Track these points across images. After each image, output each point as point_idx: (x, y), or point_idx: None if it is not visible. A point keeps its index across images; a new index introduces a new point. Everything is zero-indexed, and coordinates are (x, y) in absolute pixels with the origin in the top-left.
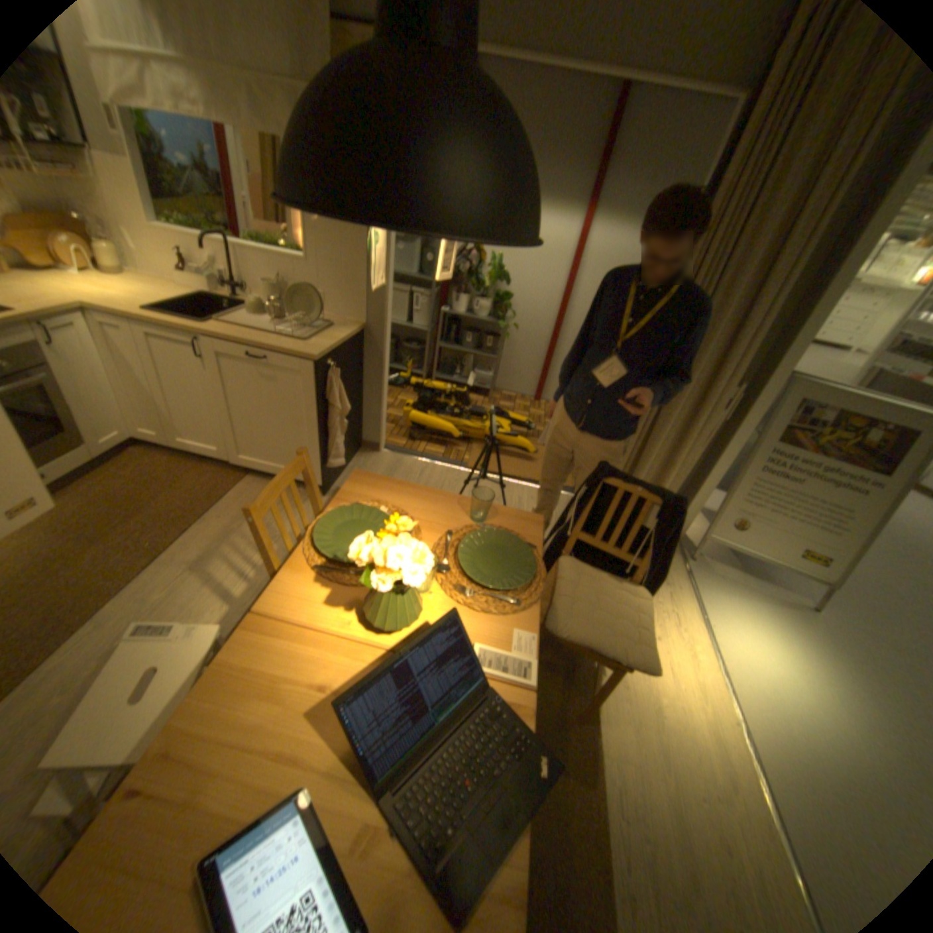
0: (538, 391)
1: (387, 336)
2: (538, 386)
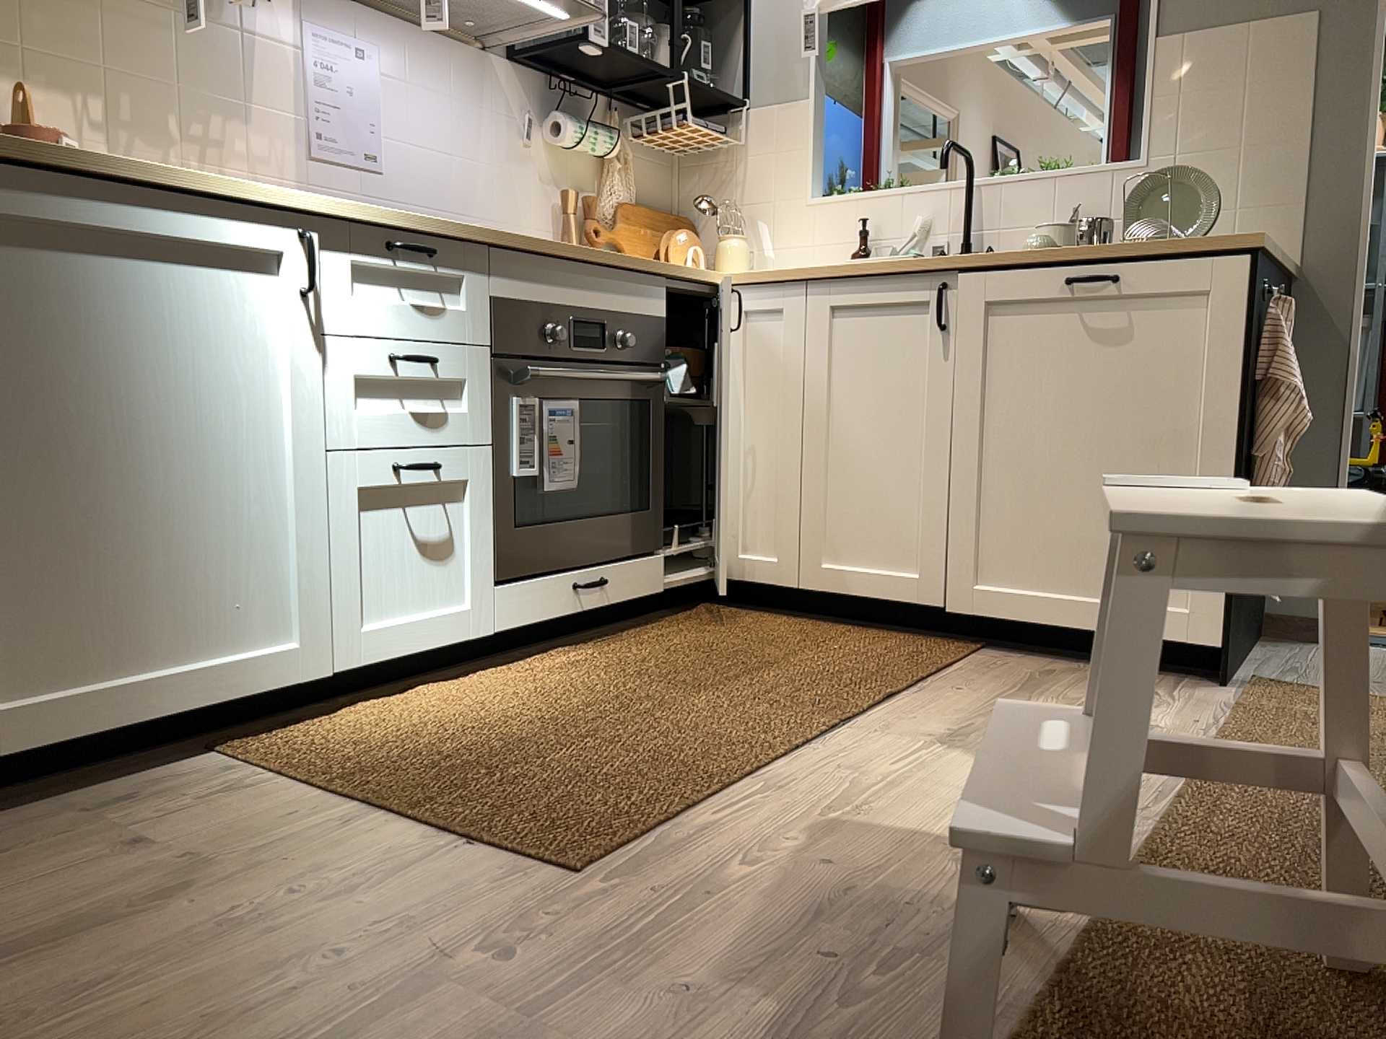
0: None
1: (1358, 287)
2: None
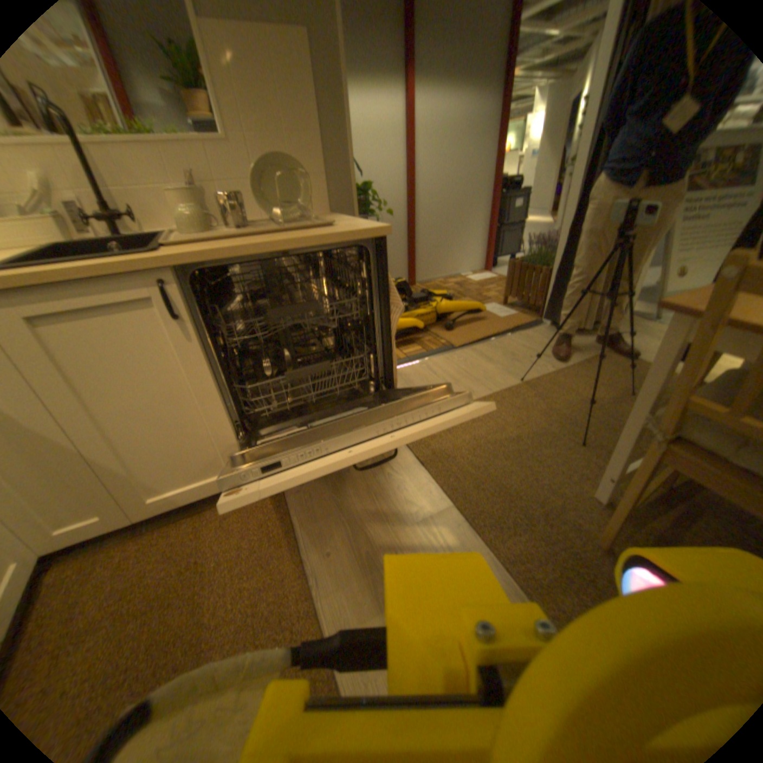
0: (413, 274)
1: None
2: (412, 269)
